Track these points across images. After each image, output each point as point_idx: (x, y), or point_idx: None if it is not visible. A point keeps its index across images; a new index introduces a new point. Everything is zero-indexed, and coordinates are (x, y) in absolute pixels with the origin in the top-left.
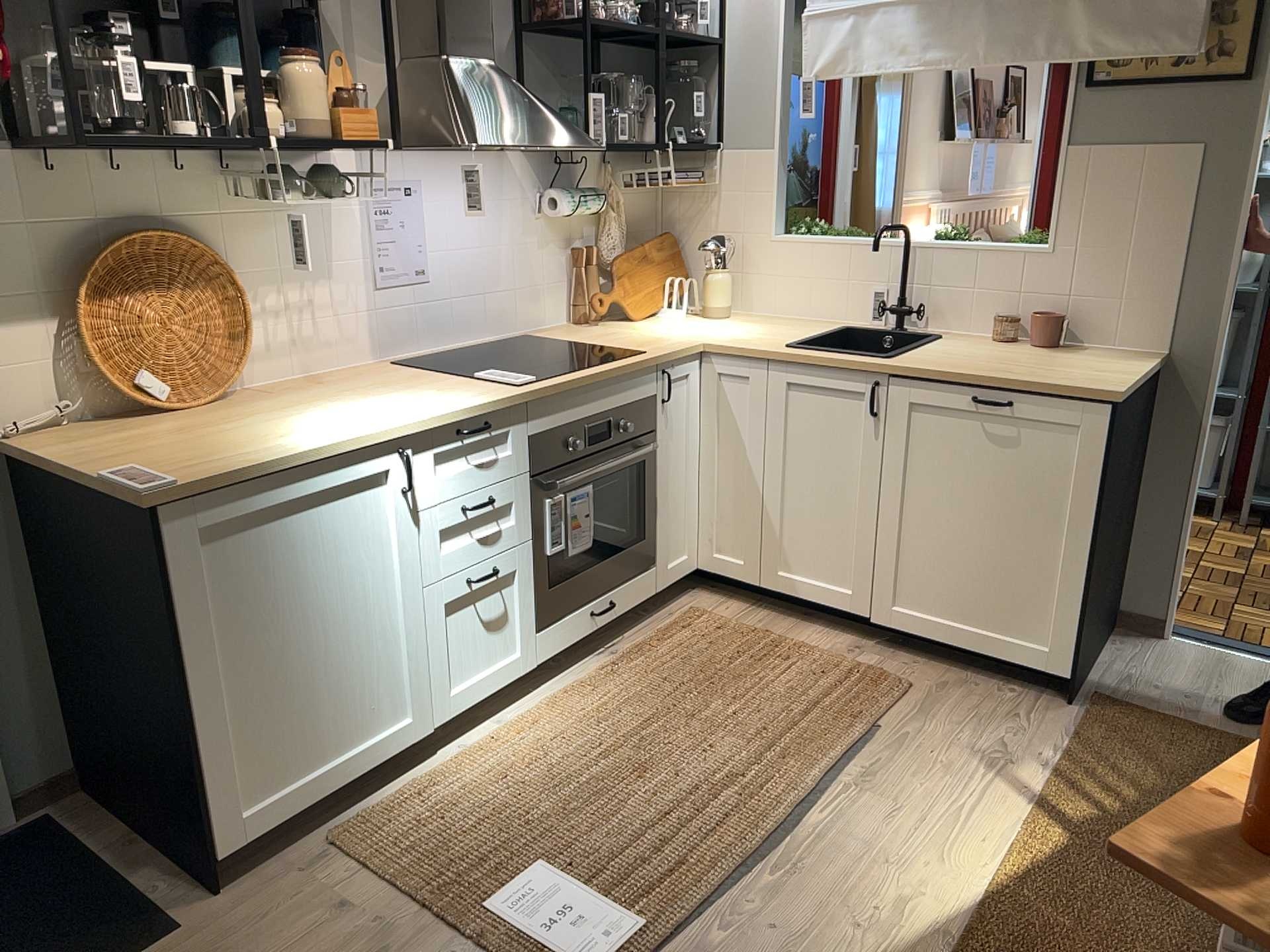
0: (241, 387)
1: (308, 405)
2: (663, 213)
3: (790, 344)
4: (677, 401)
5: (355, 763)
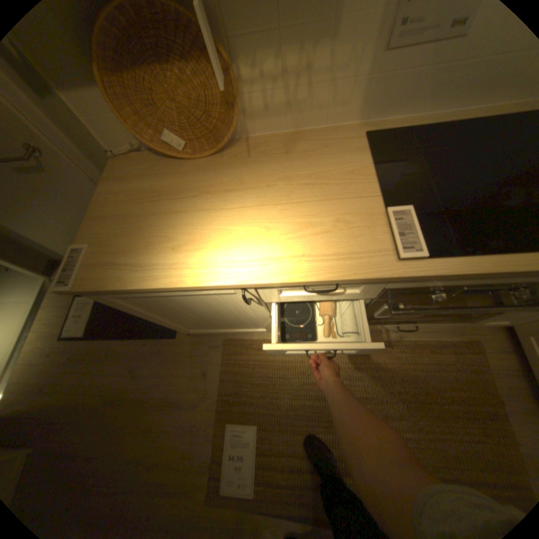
0: (244, 135)
1: (241, 192)
2: None
3: None
4: None
5: (236, 331)
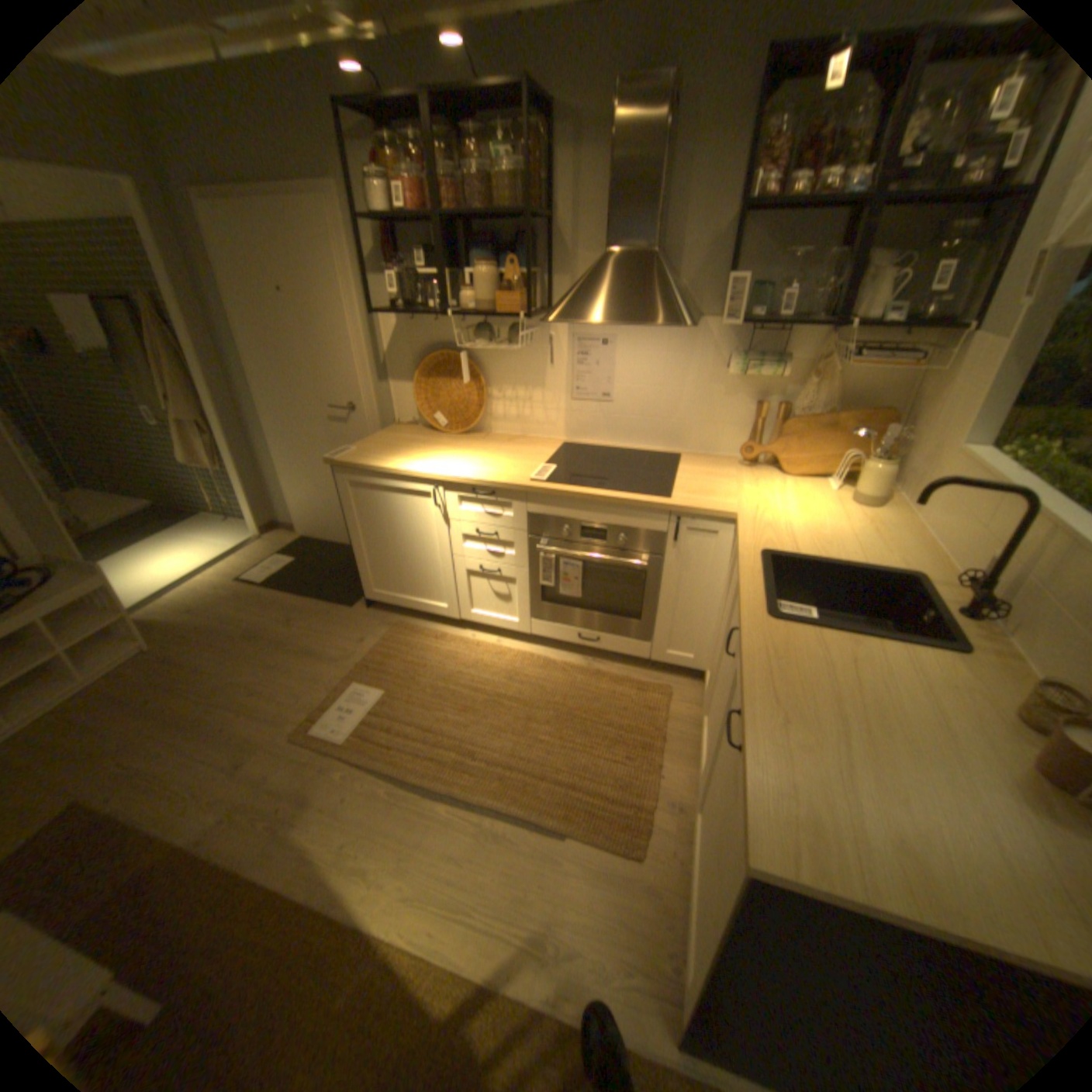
0: (488, 431)
1: (465, 449)
2: (920, 388)
3: (764, 553)
4: (697, 547)
5: (417, 603)
